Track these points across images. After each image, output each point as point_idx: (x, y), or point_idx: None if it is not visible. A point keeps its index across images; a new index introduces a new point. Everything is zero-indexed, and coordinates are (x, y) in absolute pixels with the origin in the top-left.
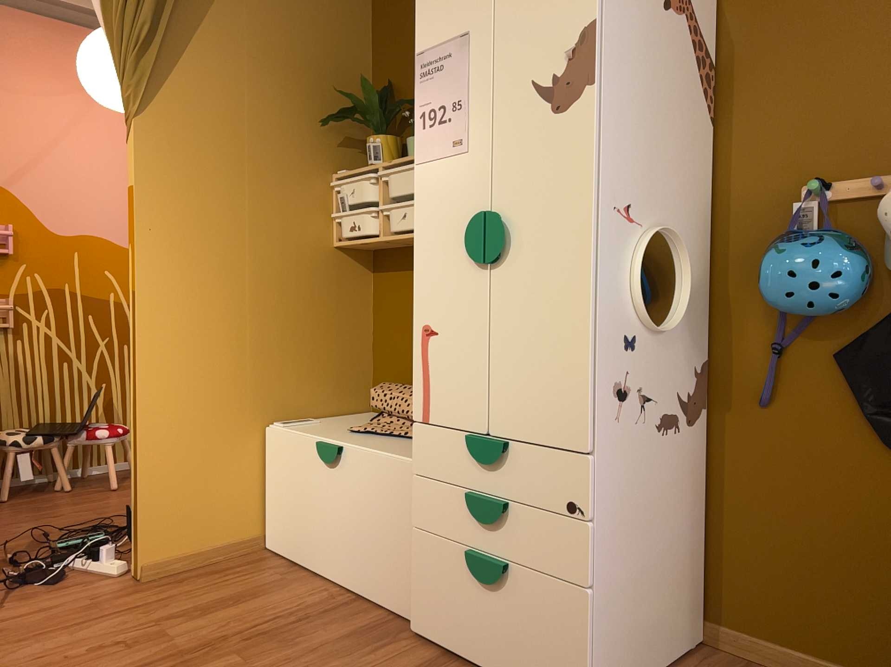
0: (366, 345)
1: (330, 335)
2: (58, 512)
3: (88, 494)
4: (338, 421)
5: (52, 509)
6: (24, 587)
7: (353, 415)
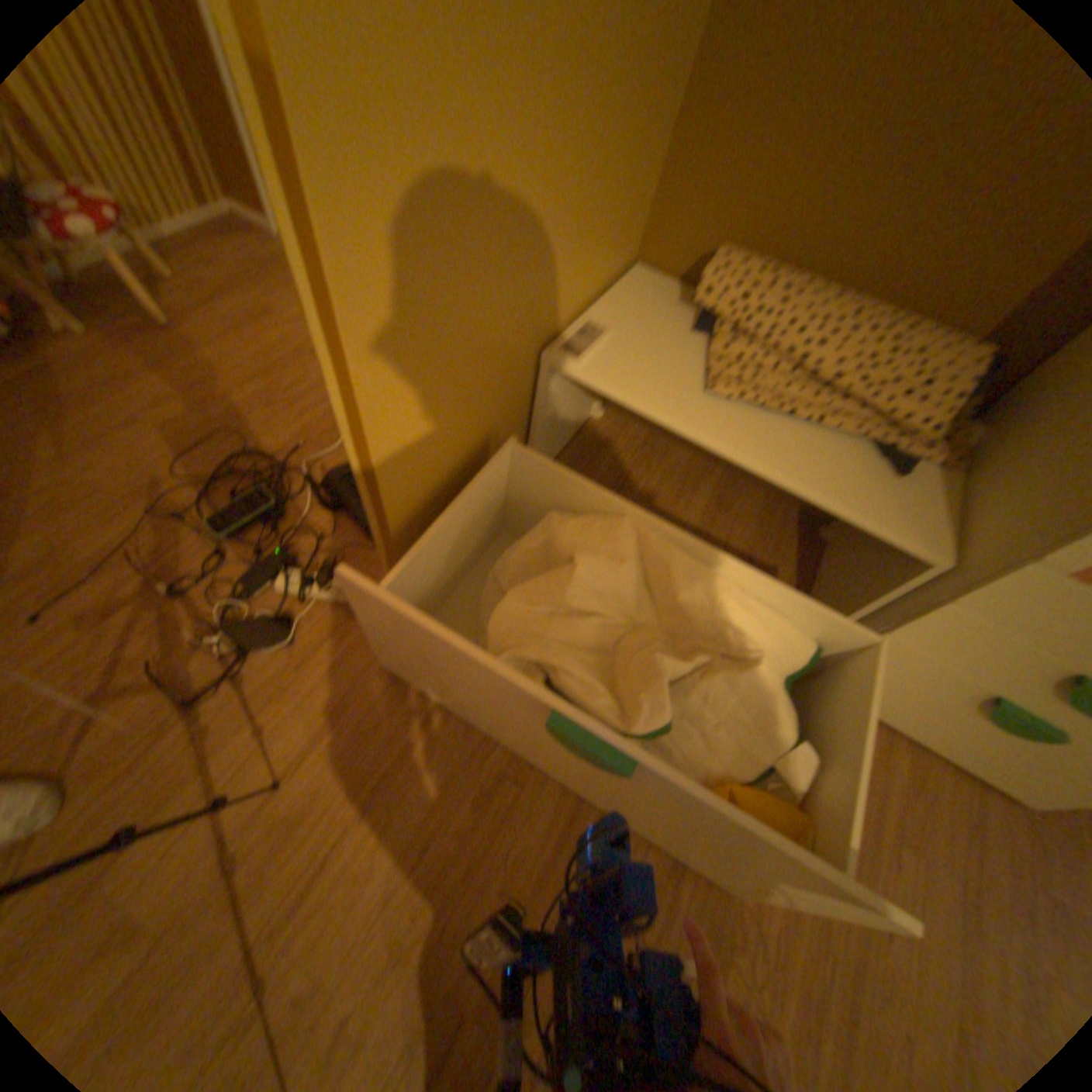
0: (674, 120)
1: (645, 109)
2: (129, 412)
3: (137, 346)
4: (640, 321)
5: (111, 402)
6: (258, 659)
7: (633, 284)
